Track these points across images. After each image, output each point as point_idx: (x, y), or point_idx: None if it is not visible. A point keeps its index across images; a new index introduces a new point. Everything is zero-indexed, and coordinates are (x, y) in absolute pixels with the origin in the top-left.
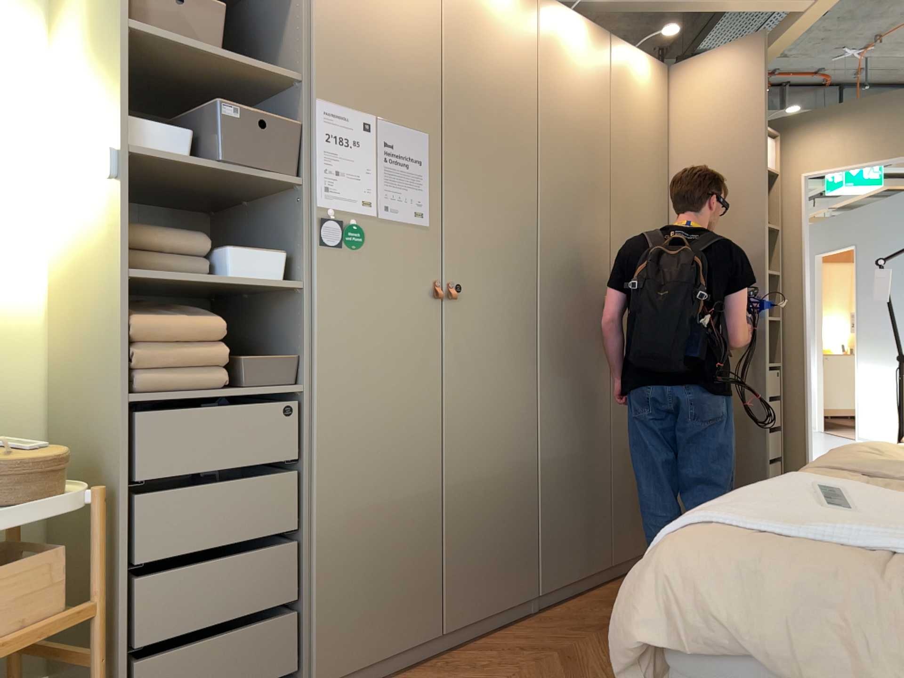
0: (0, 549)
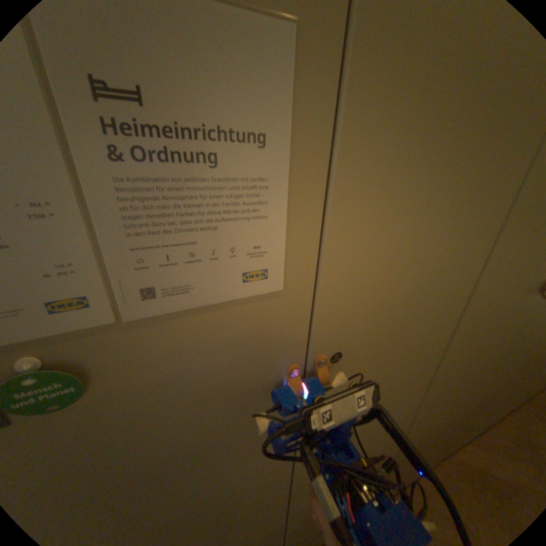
0: None
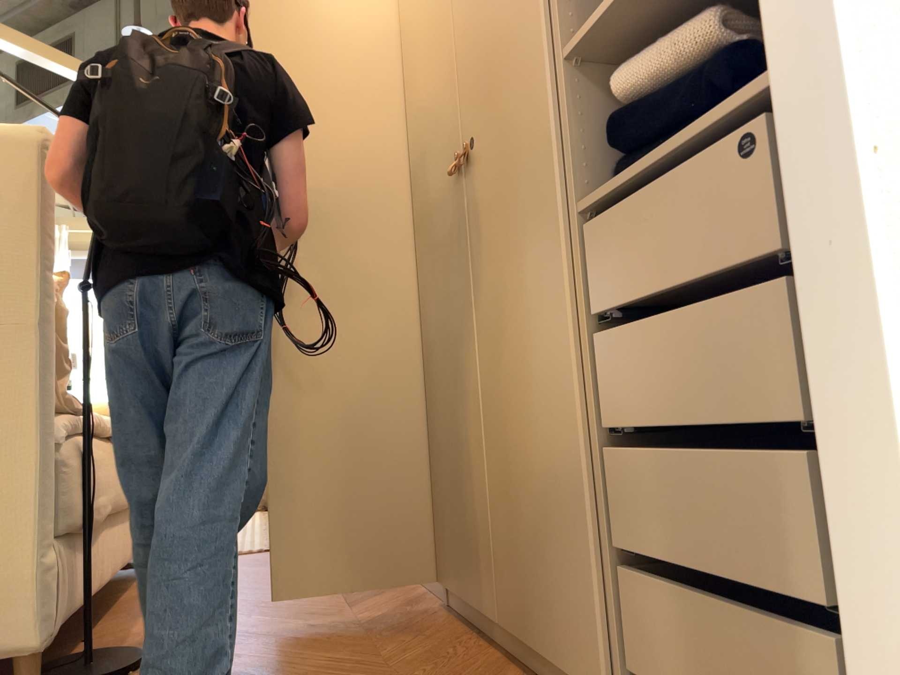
0: None
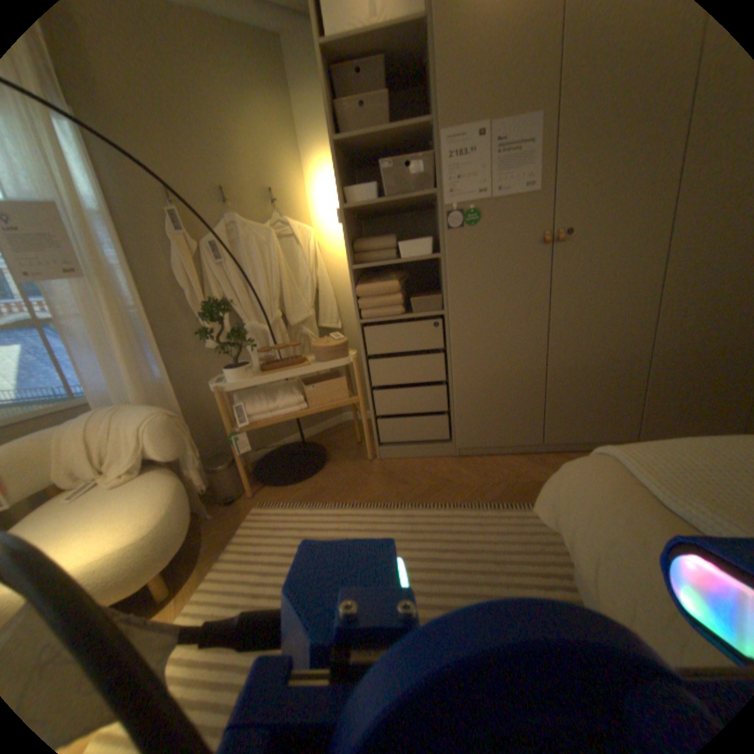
0: (335, 372)
